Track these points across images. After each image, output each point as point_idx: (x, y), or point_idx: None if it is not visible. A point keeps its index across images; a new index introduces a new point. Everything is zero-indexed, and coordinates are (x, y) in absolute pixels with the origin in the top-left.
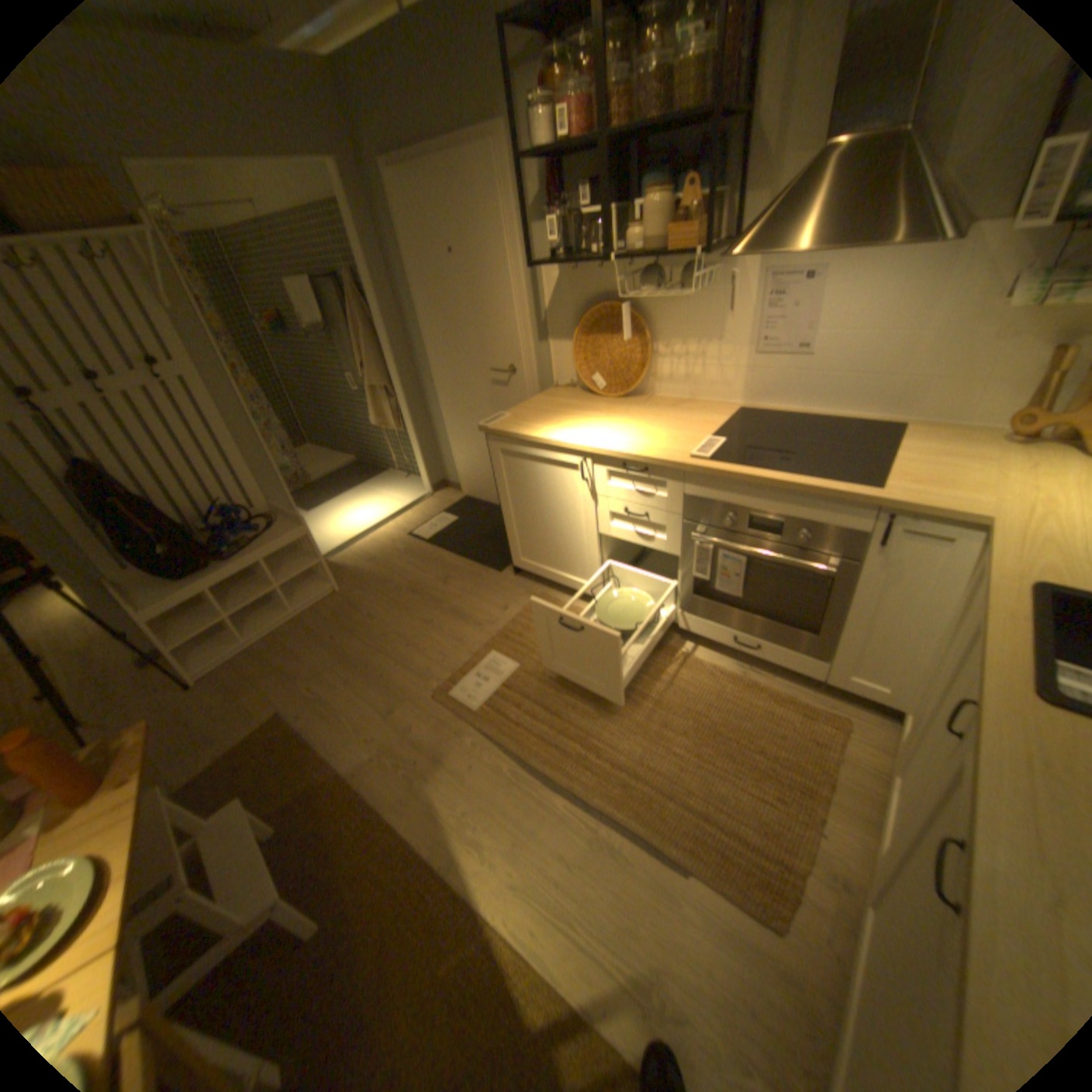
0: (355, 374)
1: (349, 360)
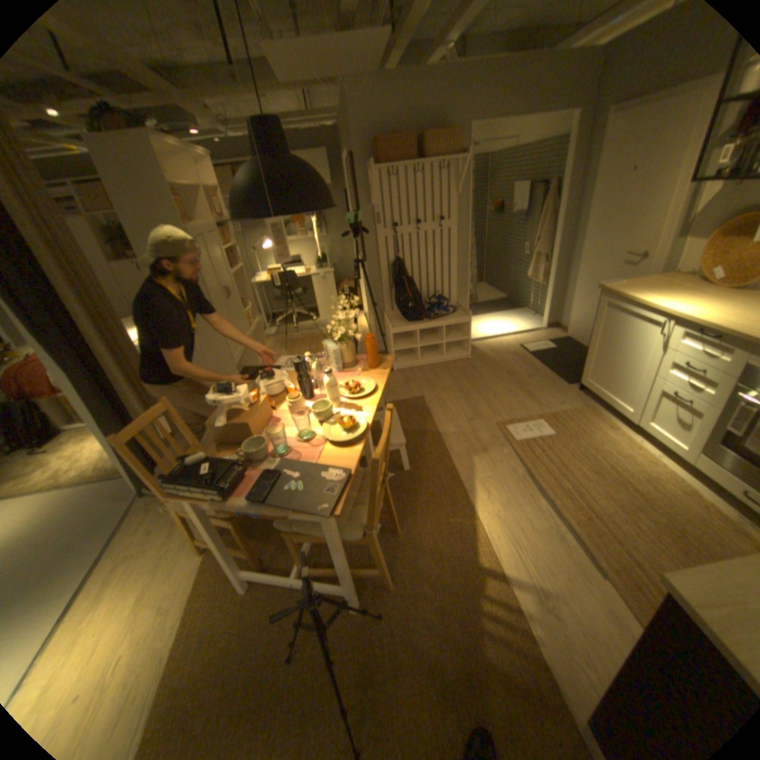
0: (531, 243)
1: (532, 234)
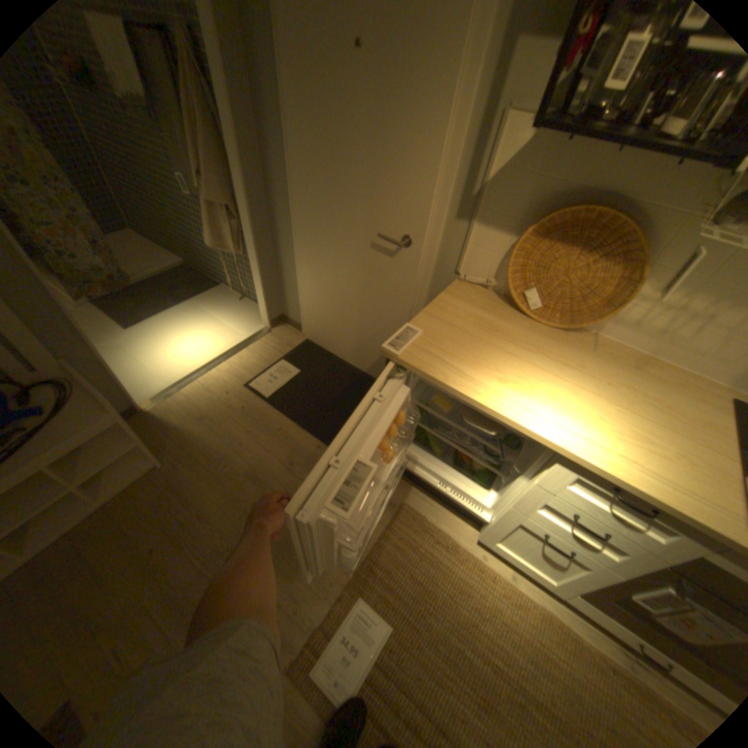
0: (190, 177)
1: (184, 157)
